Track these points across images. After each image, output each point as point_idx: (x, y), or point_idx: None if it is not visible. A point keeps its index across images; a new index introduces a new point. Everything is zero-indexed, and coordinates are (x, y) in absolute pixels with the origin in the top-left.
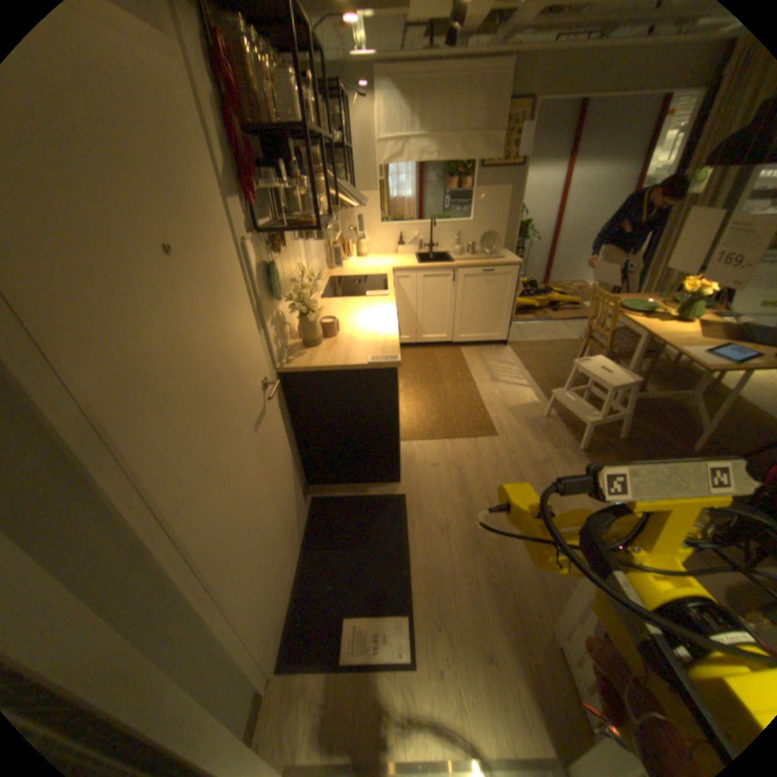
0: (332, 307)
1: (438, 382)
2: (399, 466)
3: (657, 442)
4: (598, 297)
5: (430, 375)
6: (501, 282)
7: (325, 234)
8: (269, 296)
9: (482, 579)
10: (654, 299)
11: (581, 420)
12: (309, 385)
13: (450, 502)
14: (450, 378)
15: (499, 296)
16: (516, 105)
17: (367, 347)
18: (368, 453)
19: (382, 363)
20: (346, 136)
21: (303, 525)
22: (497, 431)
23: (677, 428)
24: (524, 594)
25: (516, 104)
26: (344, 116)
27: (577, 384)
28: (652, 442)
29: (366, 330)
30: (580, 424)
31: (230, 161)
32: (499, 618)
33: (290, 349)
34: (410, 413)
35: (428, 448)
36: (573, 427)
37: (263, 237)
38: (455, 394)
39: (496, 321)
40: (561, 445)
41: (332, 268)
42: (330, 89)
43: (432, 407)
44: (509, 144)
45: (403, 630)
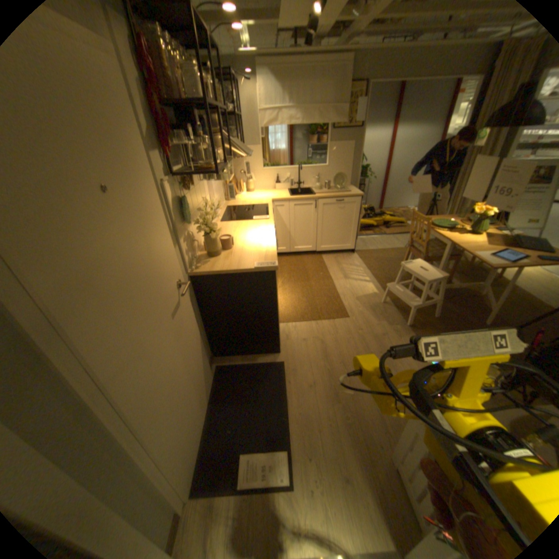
0: (228, 228)
1: (306, 280)
2: (279, 341)
3: (461, 319)
4: (416, 218)
5: (301, 275)
6: (349, 208)
7: (223, 176)
8: (182, 221)
9: (340, 421)
10: (455, 218)
11: (407, 305)
12: (212, 284)
13: (316, 366)
14: (315, 277)
15: (348, 218)
16: (356, 86)
17: (254, 256)
18: (256, 332)
19: (265, 267)
20: (237, 107)
21: (210, 386)
22: (348, 314)
23: (474, 309)
24: (370, 431)
25: (356, 85)
26: (235, 93)
27: (404, 279)
28: (457, 319)
29: (253, 244)
30: (407, 307)
31: (152, 125)
32: (353, 450)
33: (198, 259)
34: (286, 303)
35: (299, 328)
36: (402, 309)
37: (177, 179)
38: (319, 288)
39: (347, 236)
40: (394, 323)
41: (228, 200)
42: (225, 74)
43: (302, 298)
44: (352, 112)
45: (283, 461)
